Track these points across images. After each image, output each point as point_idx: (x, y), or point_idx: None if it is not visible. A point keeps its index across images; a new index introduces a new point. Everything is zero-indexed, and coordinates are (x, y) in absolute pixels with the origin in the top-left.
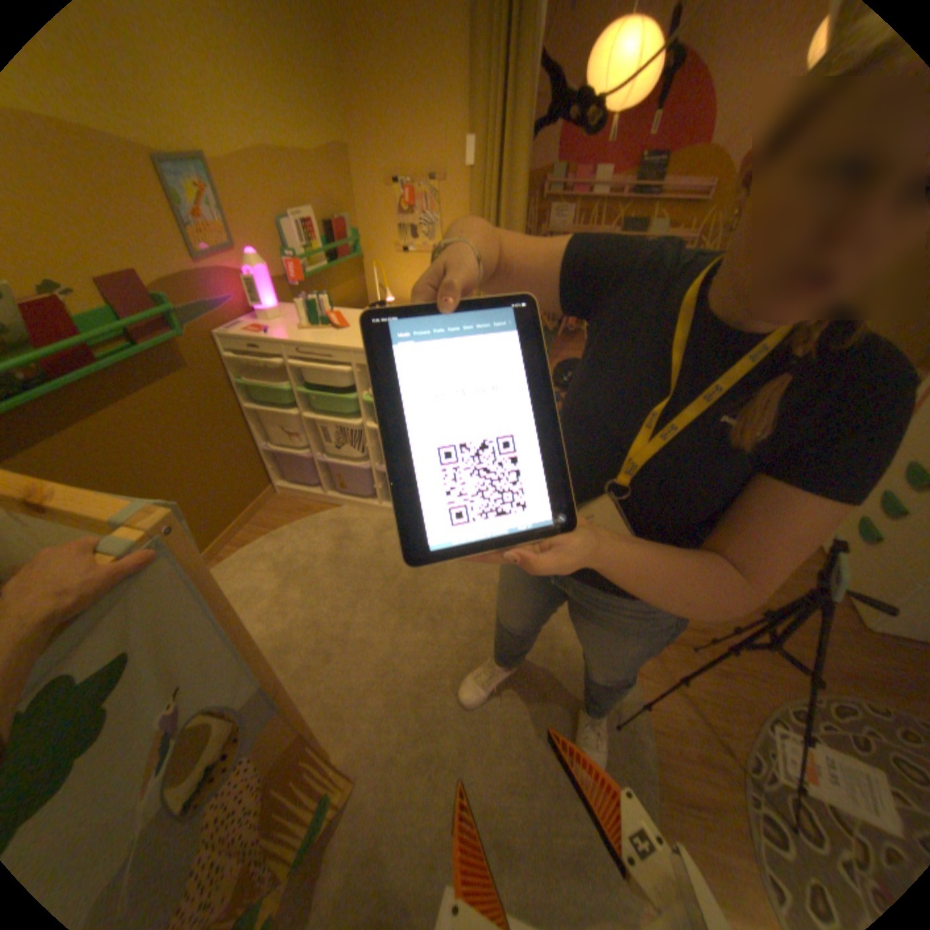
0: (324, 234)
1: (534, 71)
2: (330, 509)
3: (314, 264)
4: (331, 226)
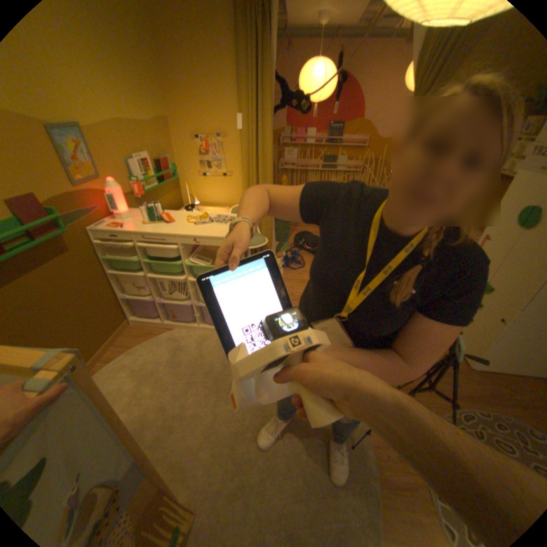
0: (155, 166)
1: (272, 82)
2: (166, 332)
3: (149, 184)
4: (159, 162)
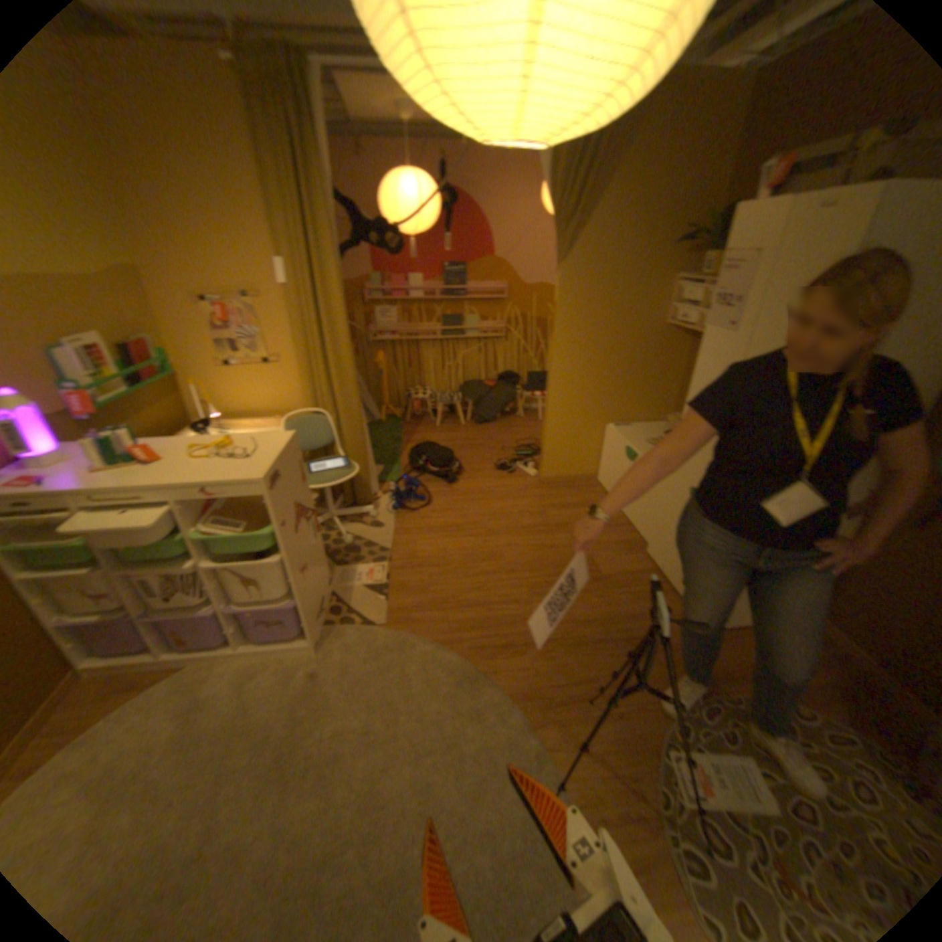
0: (116, 357)
1: (327, 206)
2: (166, 678)
3: (105, 392)
4: (125, 349)
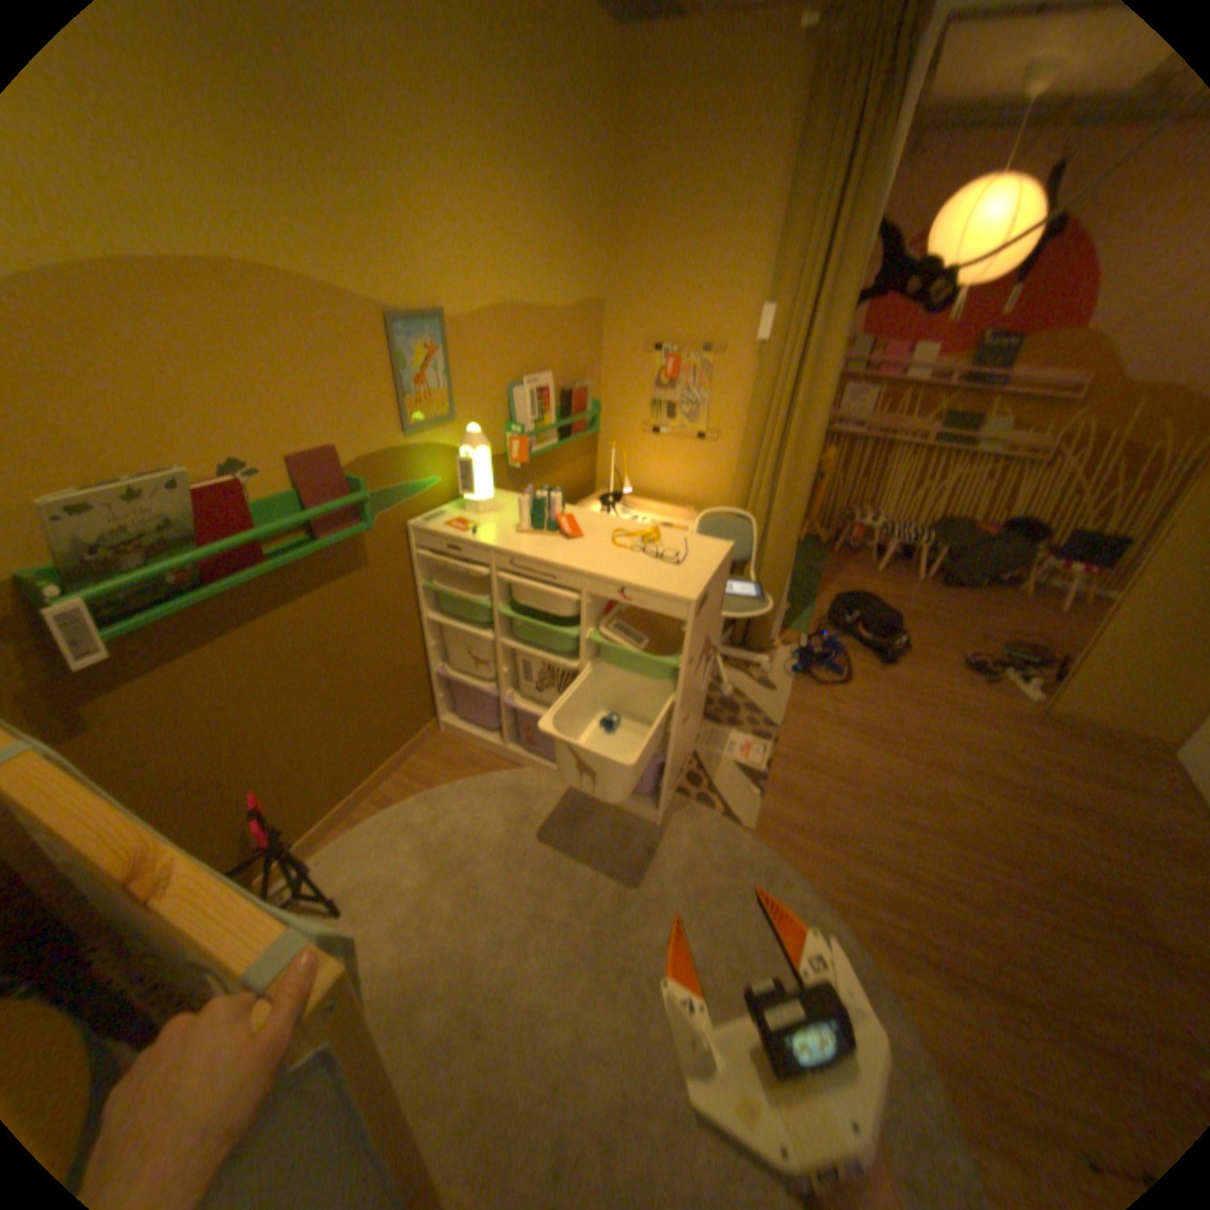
0: (560, 405)
1: (872, 235)
2: (508, 769)
3: (542, 442)
4: (571, 397)
